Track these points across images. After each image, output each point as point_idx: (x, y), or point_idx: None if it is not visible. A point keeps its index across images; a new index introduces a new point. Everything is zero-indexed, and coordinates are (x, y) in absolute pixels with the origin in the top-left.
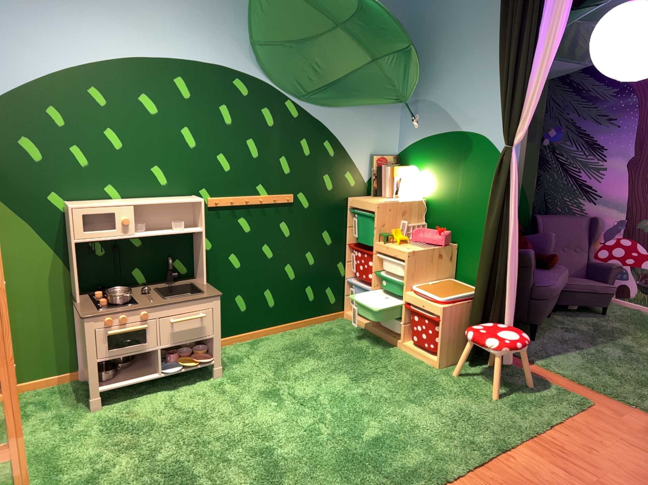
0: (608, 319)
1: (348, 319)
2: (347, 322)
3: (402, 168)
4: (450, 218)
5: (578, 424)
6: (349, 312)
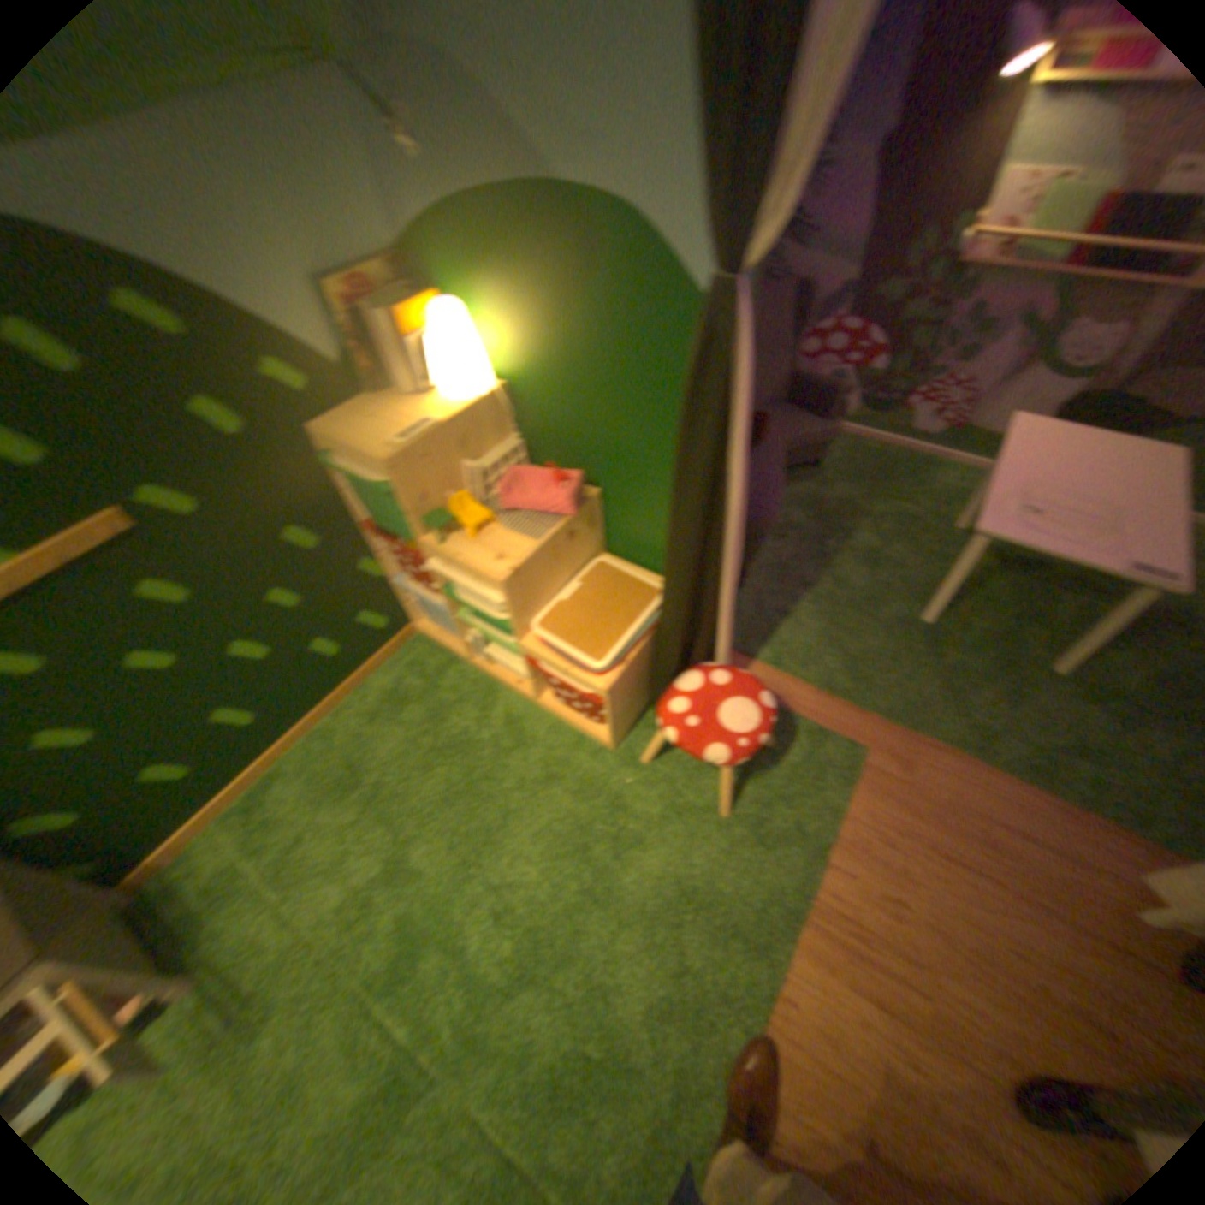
0: (829, 479)
1: (427, 636)
2: (426, 647)
3: (423, 307)
4: (573, 432)
5: (861, 829)
6: (424, 620)
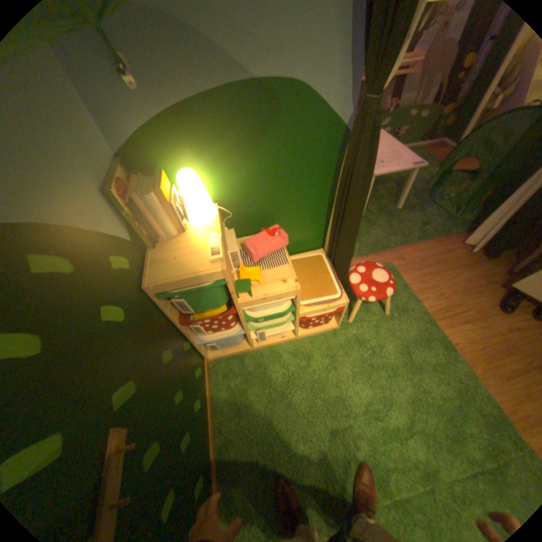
0: None
1: (215, 359)
2: (221, 363)
3: (164, 181)
4: (259, 209)
5: (413, 284)
6: (208, 353)
